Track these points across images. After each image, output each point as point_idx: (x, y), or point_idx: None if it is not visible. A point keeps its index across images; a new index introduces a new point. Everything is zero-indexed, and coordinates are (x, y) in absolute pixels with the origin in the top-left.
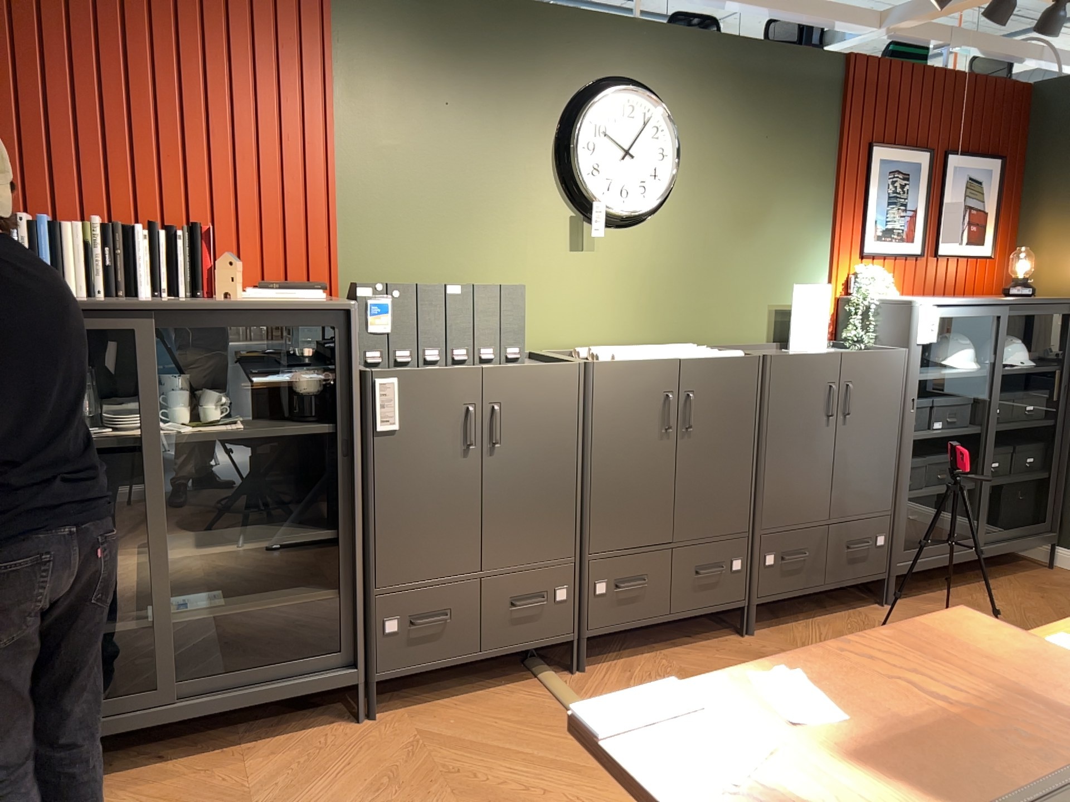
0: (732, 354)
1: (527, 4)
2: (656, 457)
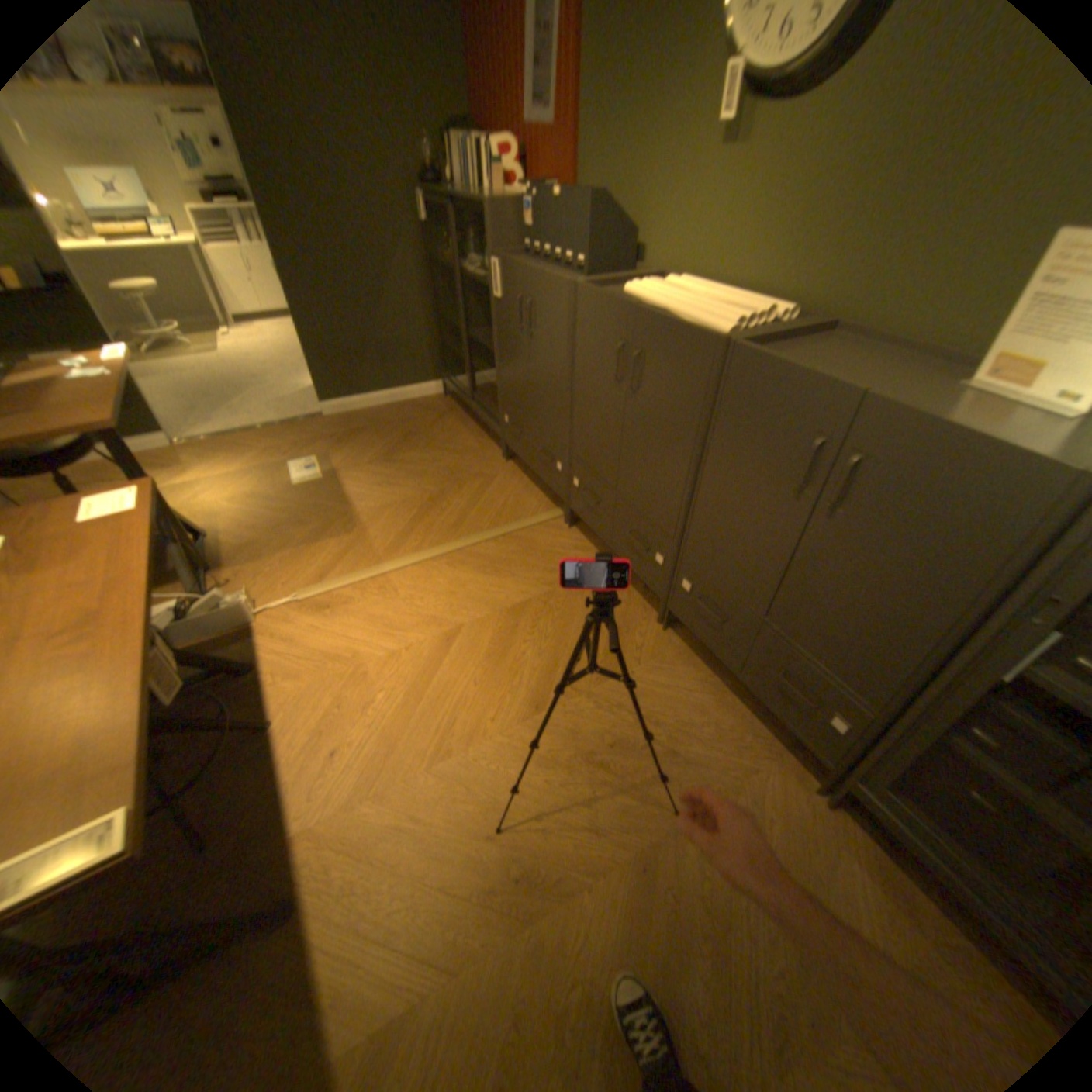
0: (718, 323)
1: None
2: (611, 403)
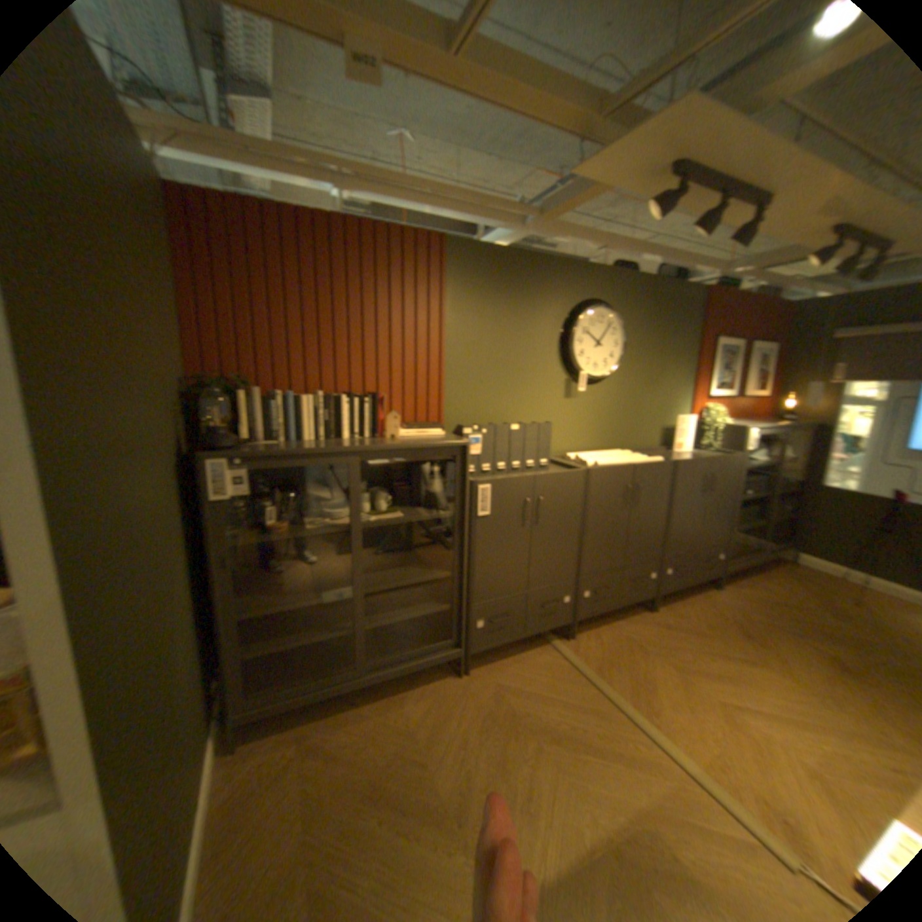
0: (657, 459)
1: (550, 255)
2: (619, 520)
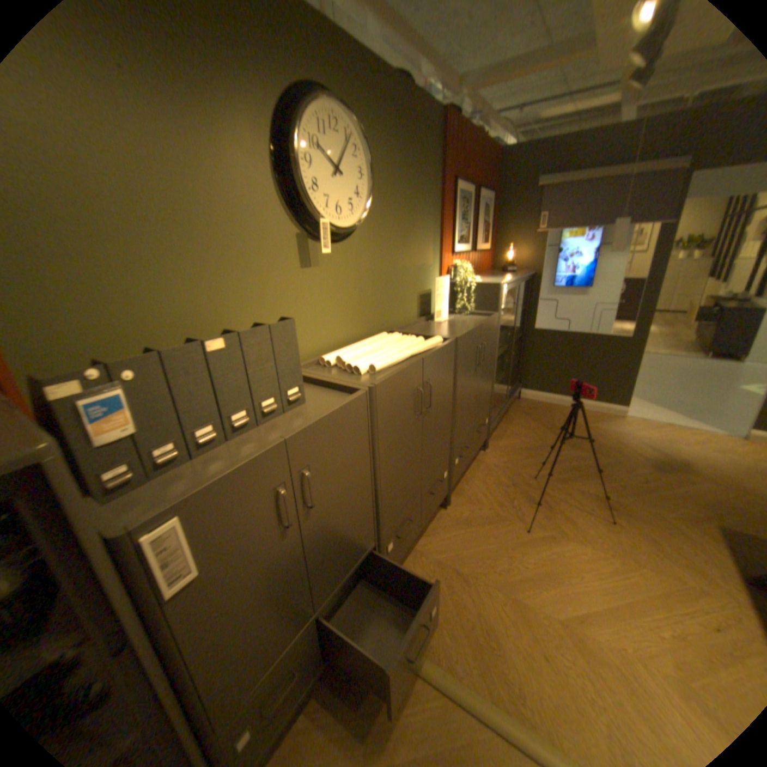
0: (436, 340)
1: None
2: (413, 437)
